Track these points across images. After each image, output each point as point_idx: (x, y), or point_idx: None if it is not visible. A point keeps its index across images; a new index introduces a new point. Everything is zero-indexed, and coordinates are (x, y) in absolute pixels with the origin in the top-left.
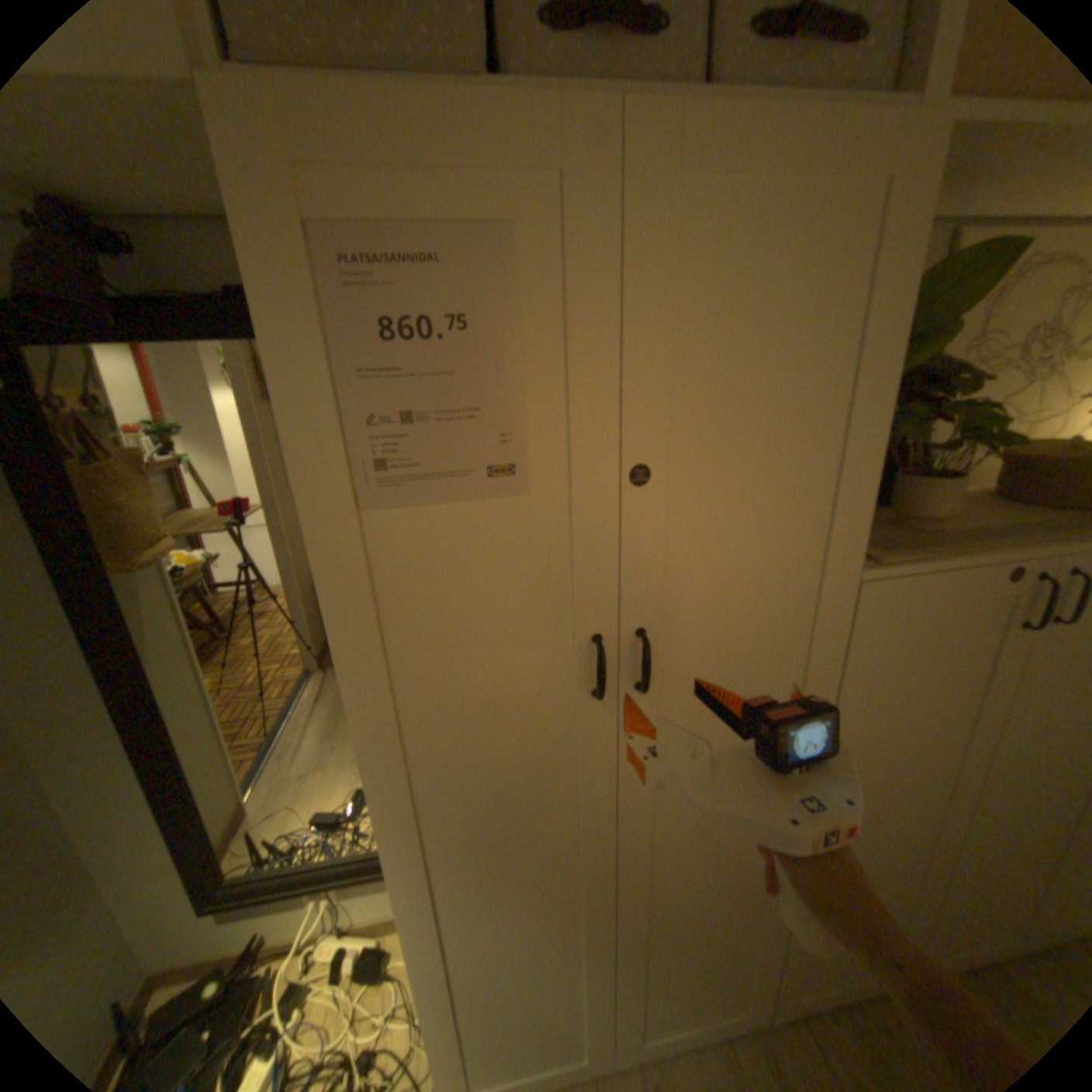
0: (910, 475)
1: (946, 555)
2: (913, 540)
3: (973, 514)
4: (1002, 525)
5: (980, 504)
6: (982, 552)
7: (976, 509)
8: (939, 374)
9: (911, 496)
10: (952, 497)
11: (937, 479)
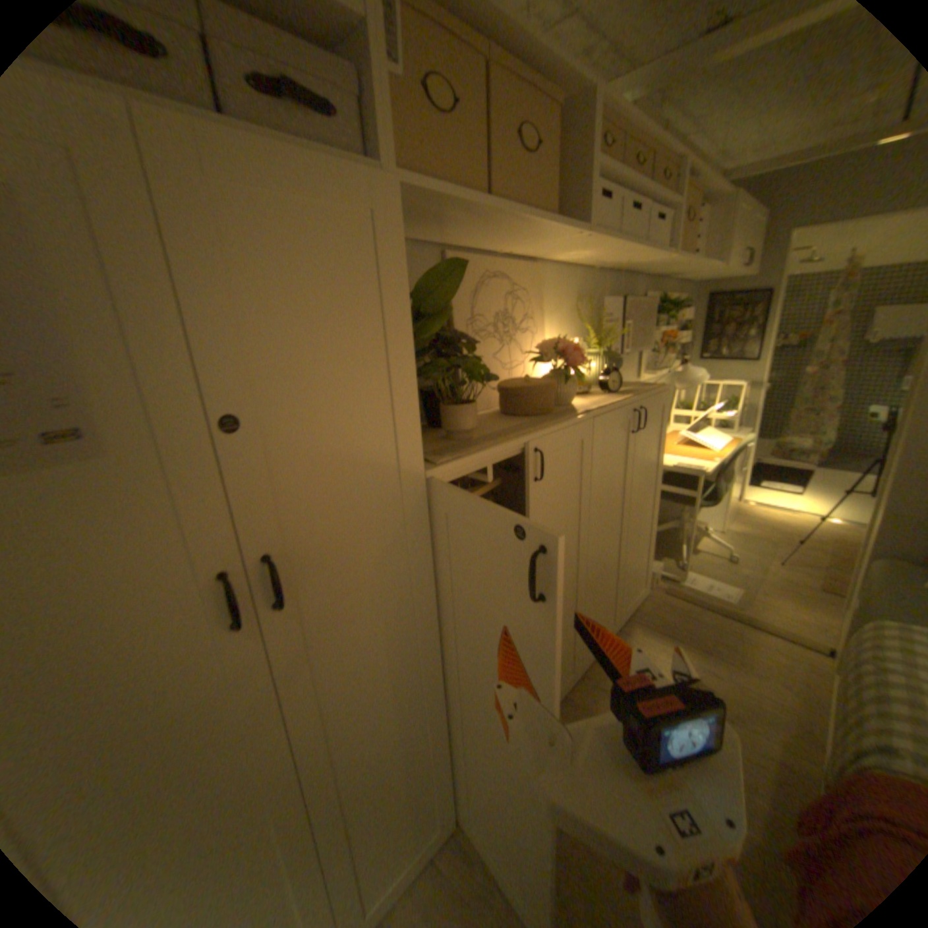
0: (446, 404)
1: (471, 451)
2: (456, 446)
3: (488, 425)
4: (501, 429)
5: (492, 419)
6: (489, 446)
7: (490, 422)
8: (450, 339)
9: (449, 418)
10: (470, 415)
11: (460, 405)
